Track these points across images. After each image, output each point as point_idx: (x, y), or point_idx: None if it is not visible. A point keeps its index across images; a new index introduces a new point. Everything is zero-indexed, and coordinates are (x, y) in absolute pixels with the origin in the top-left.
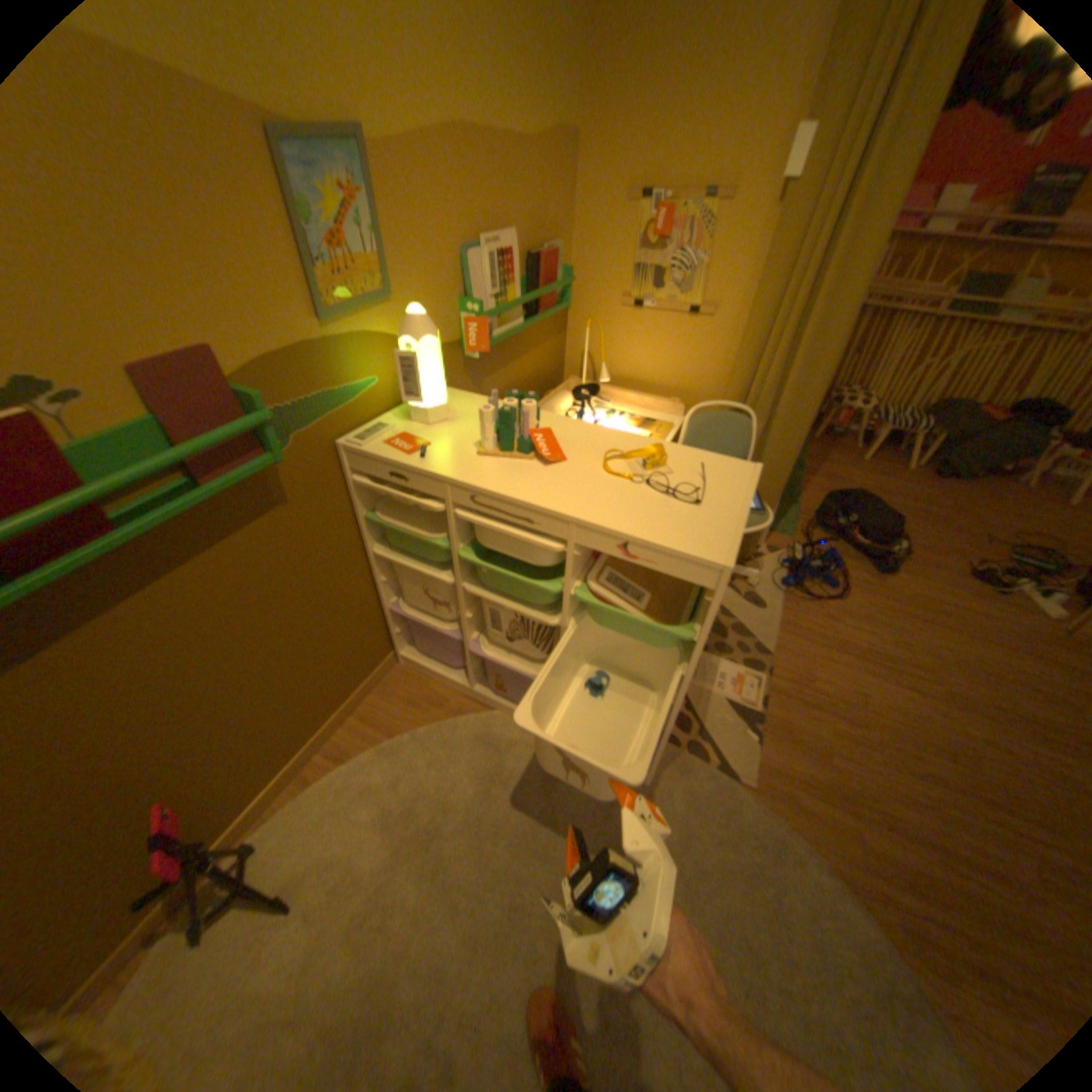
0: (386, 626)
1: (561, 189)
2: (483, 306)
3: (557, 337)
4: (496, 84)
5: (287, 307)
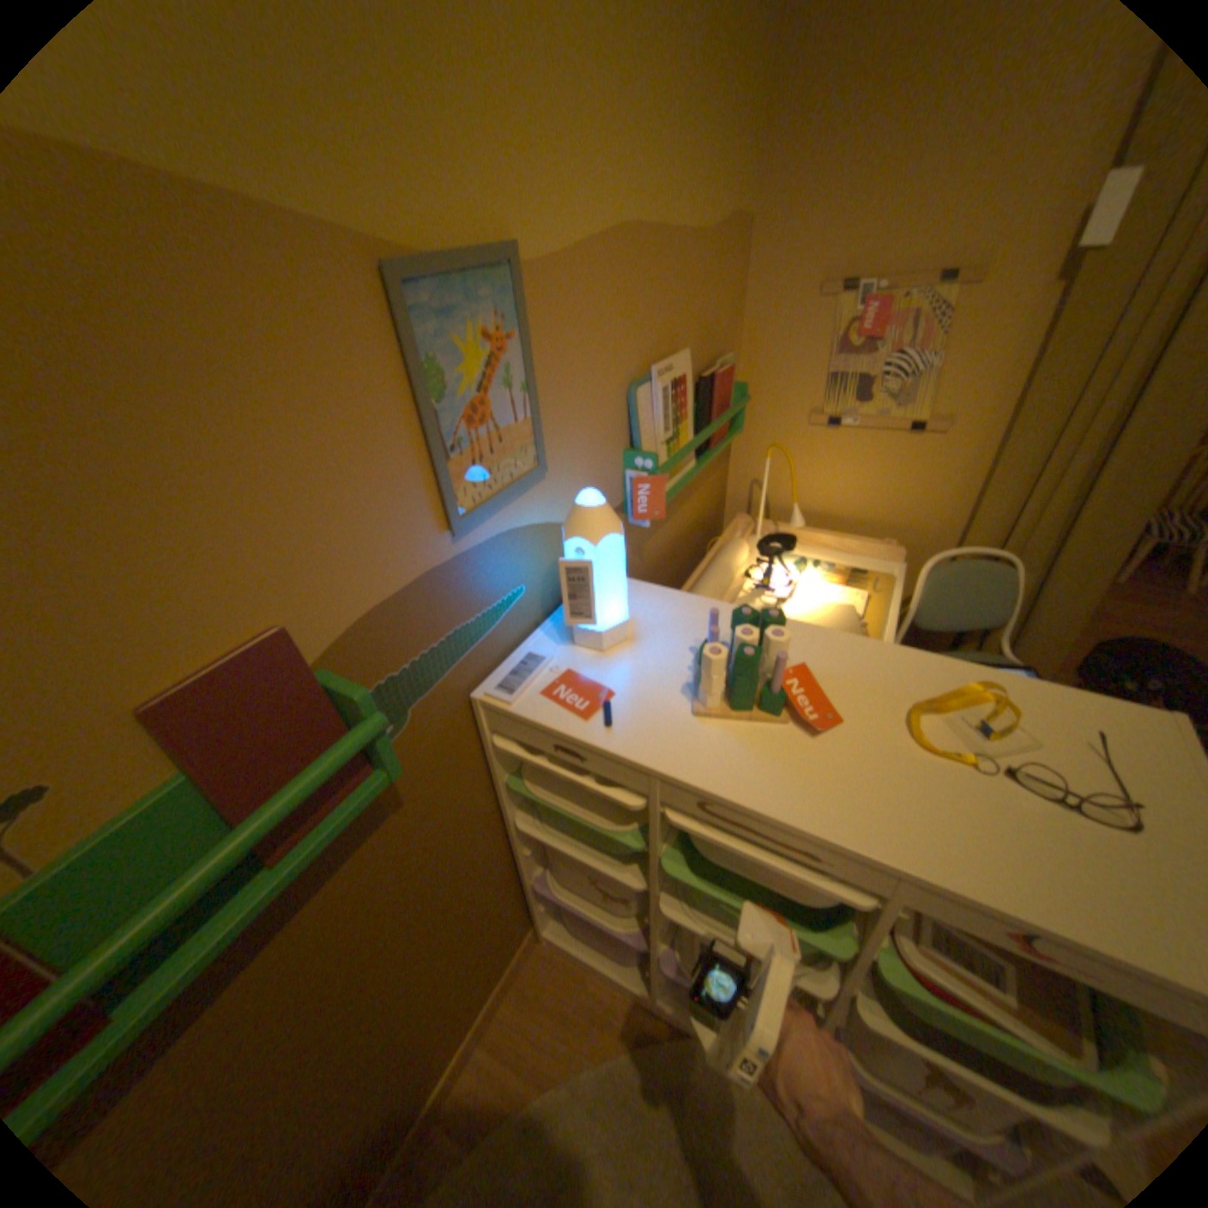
0: (525, 901)
1: (734, 288)
2: (659, 459)
3: (721, 467)
4: (677, 165)
5: (407, 526)
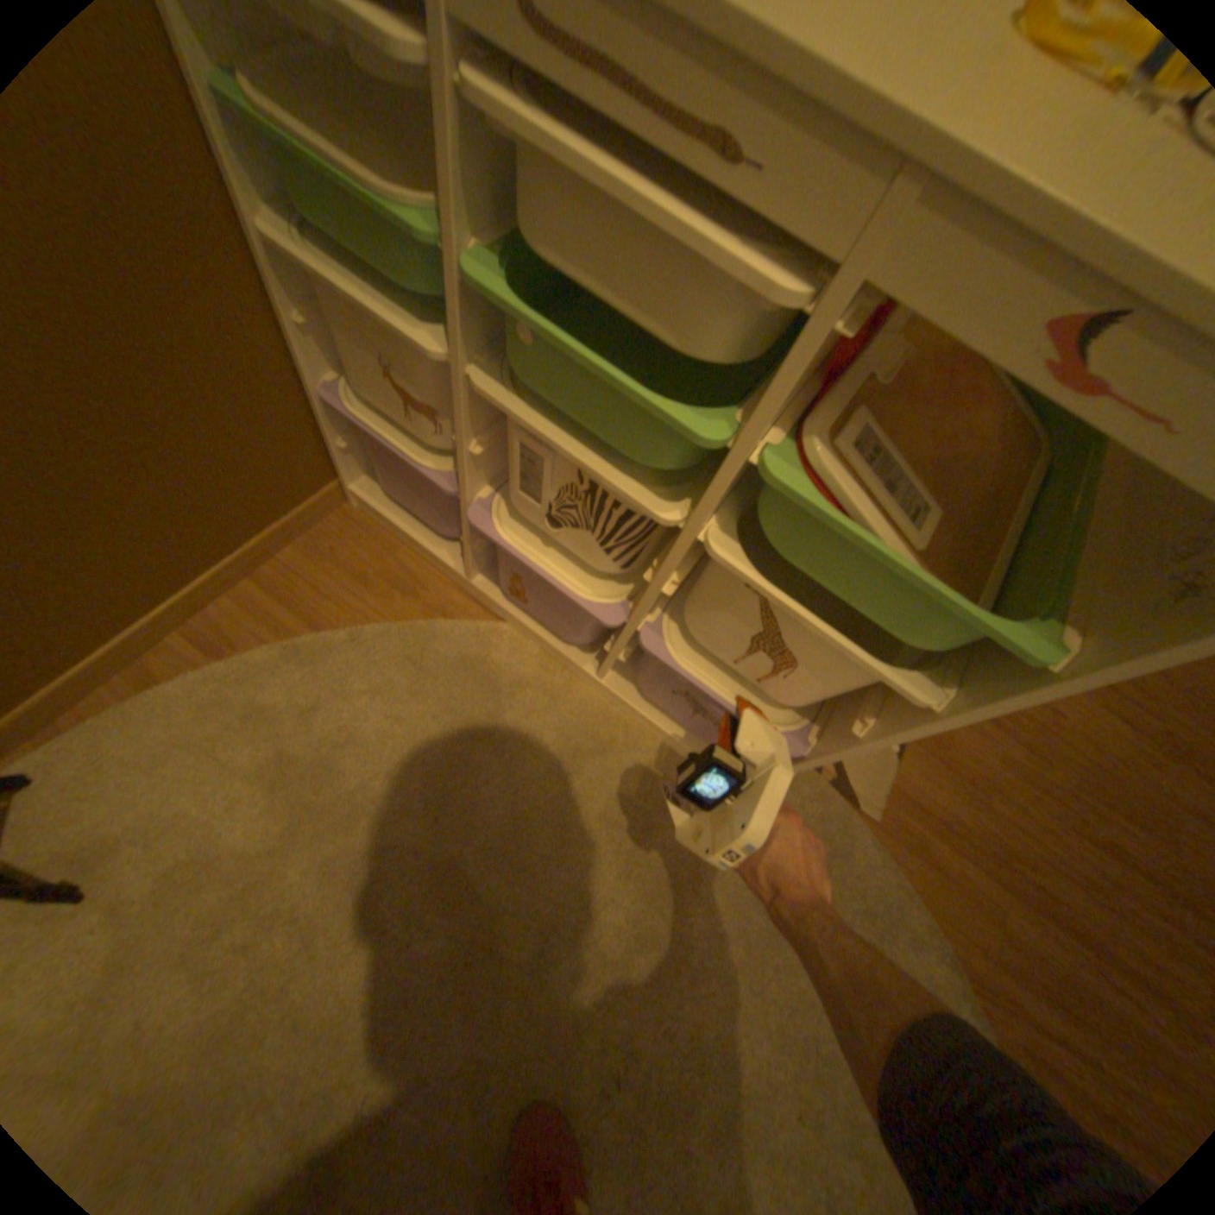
0: (319, 430)
1: None
2: None
3: None
4: None
5: None
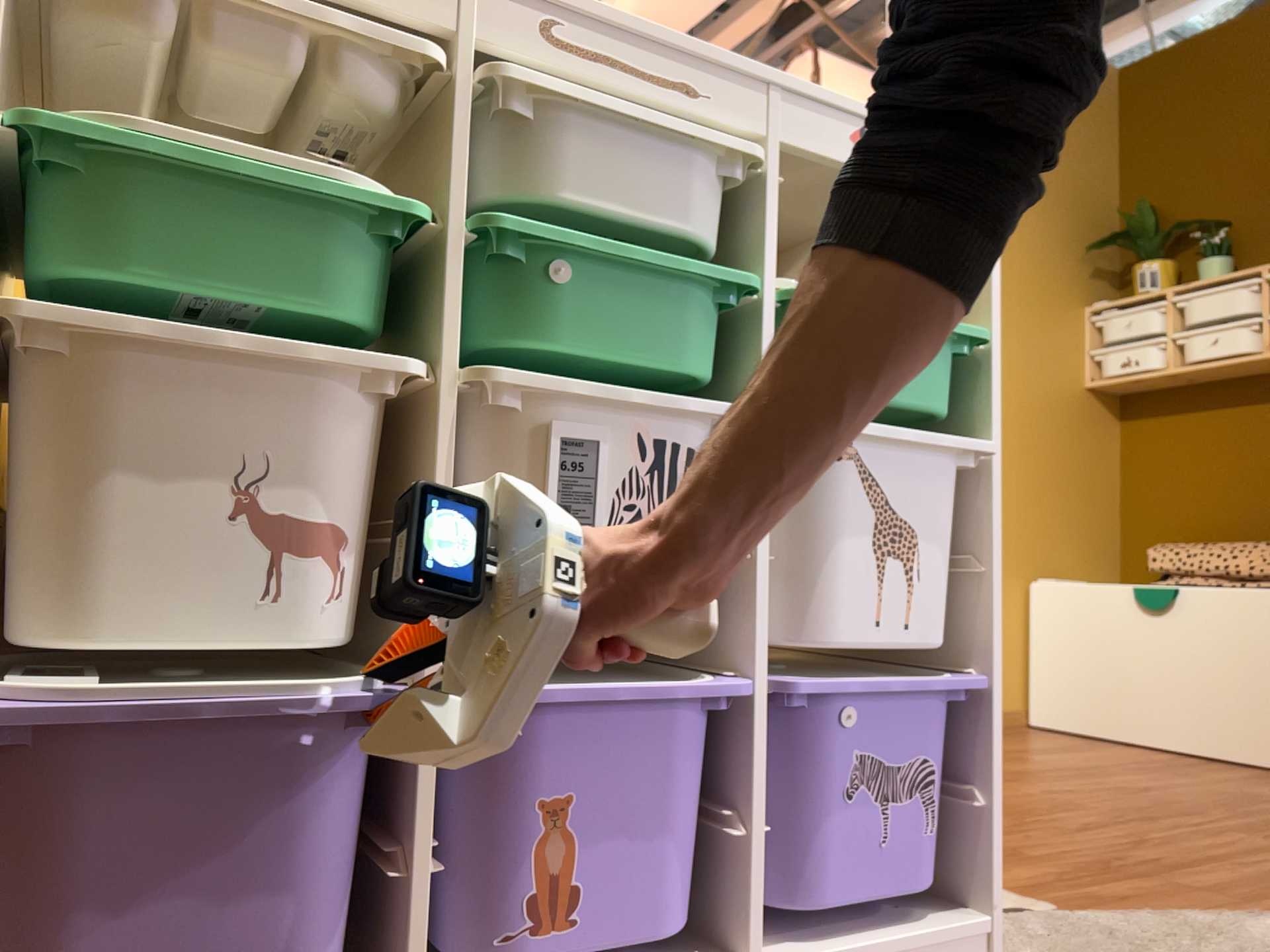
0: None
1: None
2: None
3: None
4: None
5: None
